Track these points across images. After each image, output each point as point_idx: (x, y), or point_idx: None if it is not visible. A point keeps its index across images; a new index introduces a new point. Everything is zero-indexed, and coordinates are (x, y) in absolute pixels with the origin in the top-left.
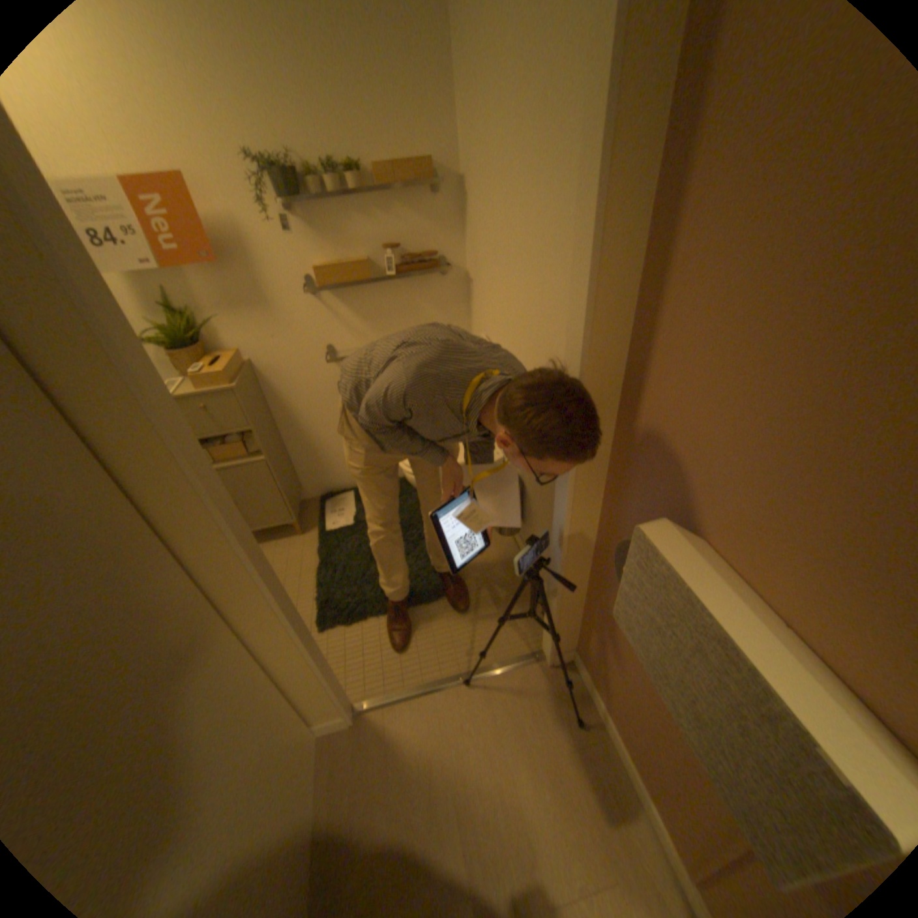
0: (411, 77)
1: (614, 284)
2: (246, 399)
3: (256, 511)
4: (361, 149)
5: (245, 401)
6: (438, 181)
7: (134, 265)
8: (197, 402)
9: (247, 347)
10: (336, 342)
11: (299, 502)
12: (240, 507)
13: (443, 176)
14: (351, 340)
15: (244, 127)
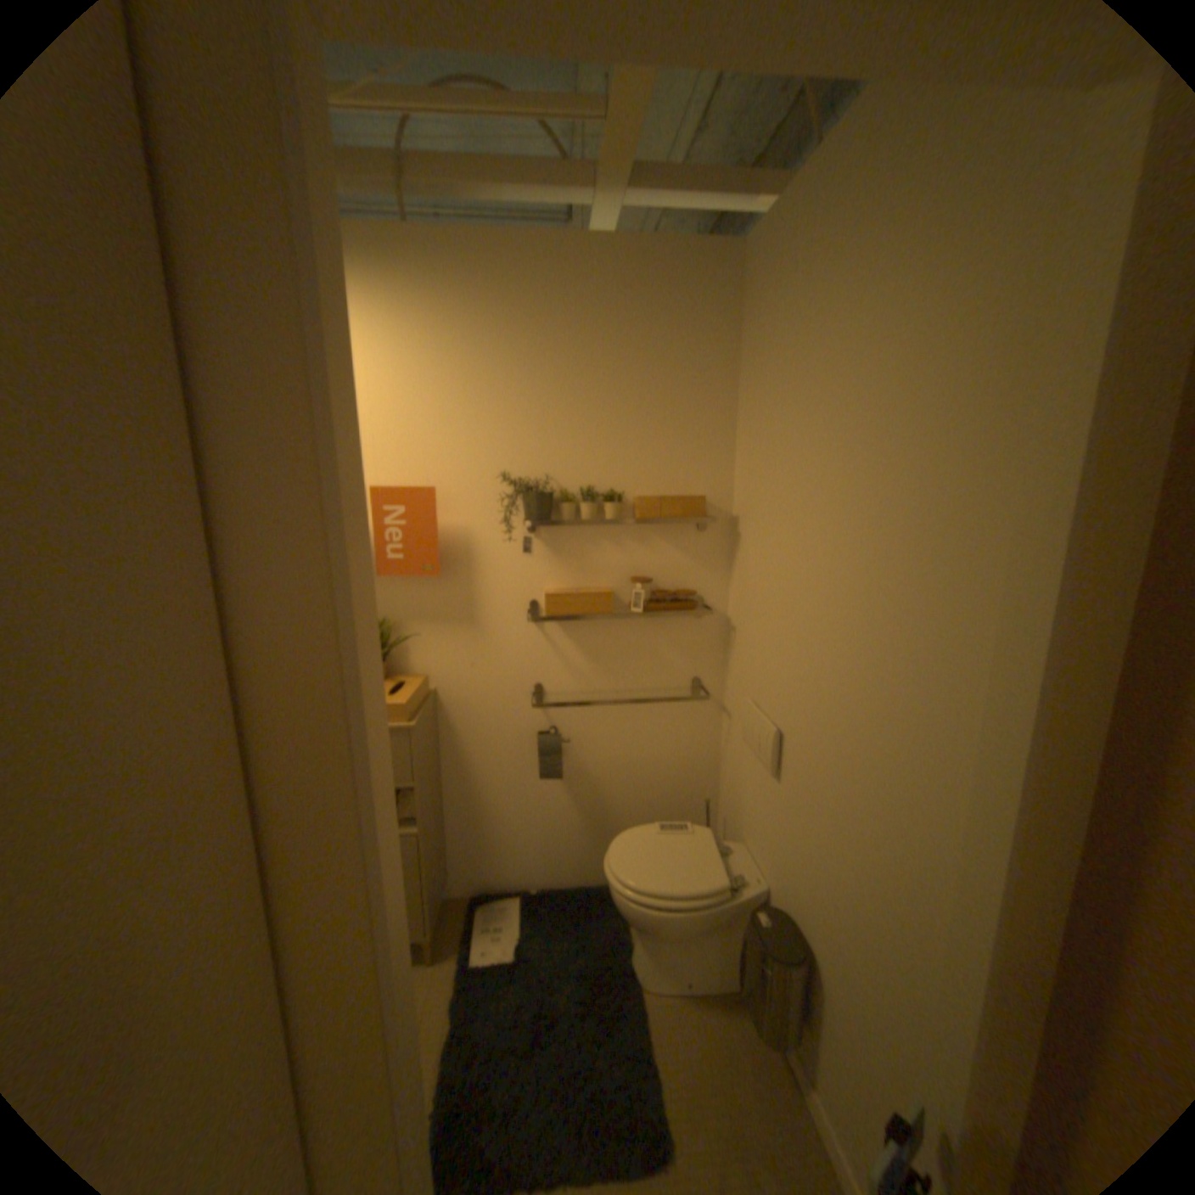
0: (693, 426)
1: (1056, 700)
2: (420, 742)
3: None
4: (626, 483)
5: (419, 746)
6: (708, 520)
7: None
8: None
9: (438, 673)
10: (548, 681)
11: (439, 905)
12: None
13: (715, 516)
14: (568, 681)
15: (510, 454)
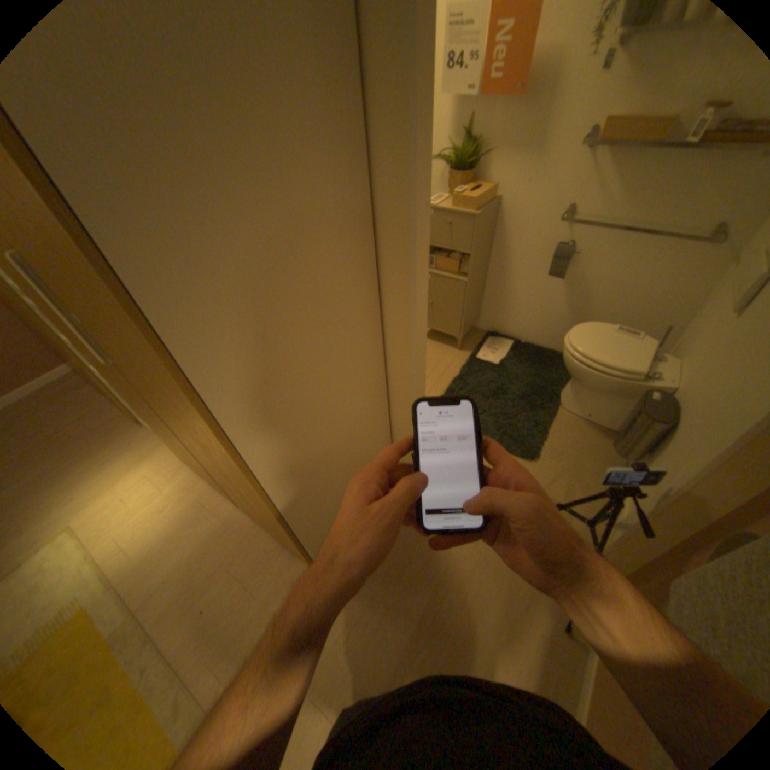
0: None
1: None
2: (481, 228)
3: (441, 316)
4: None
5: (479, 230)
6: None
7: (464, 89)
8: (448, 217)
9: (506, 184)
10: (583, 203)
11: (471, 327)
12: (434, 308)
13: None
14: (599, 205)
15: None
